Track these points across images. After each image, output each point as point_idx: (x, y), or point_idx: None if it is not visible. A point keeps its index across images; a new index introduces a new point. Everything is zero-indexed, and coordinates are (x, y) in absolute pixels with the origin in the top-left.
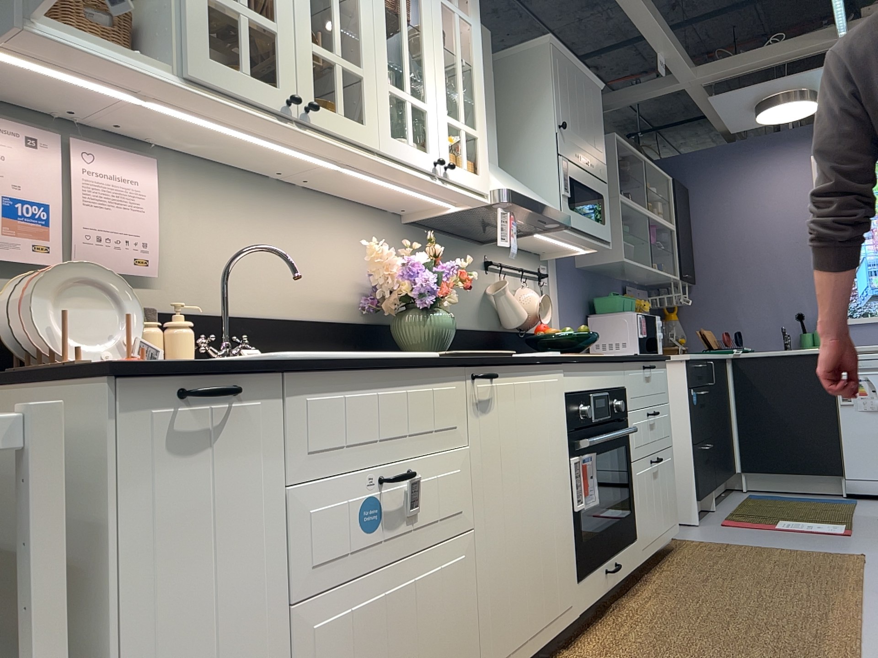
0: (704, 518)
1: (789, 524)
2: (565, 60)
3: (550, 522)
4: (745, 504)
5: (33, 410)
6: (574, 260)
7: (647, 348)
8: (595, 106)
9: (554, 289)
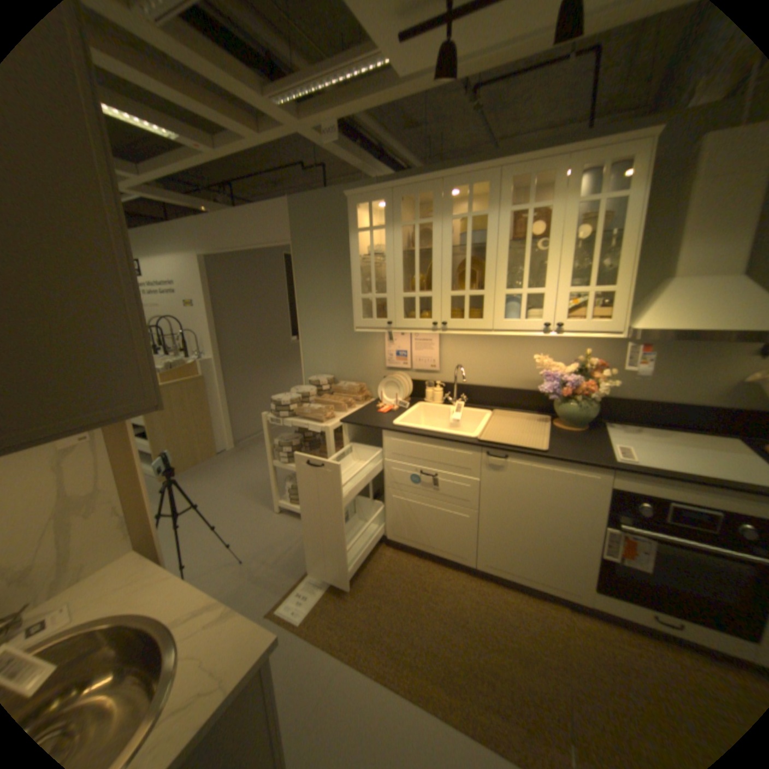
0: None
1: None
2: None
3: (562, 546)
4: None
5: (327, 428)
6: None
7: None
8: None
9: None
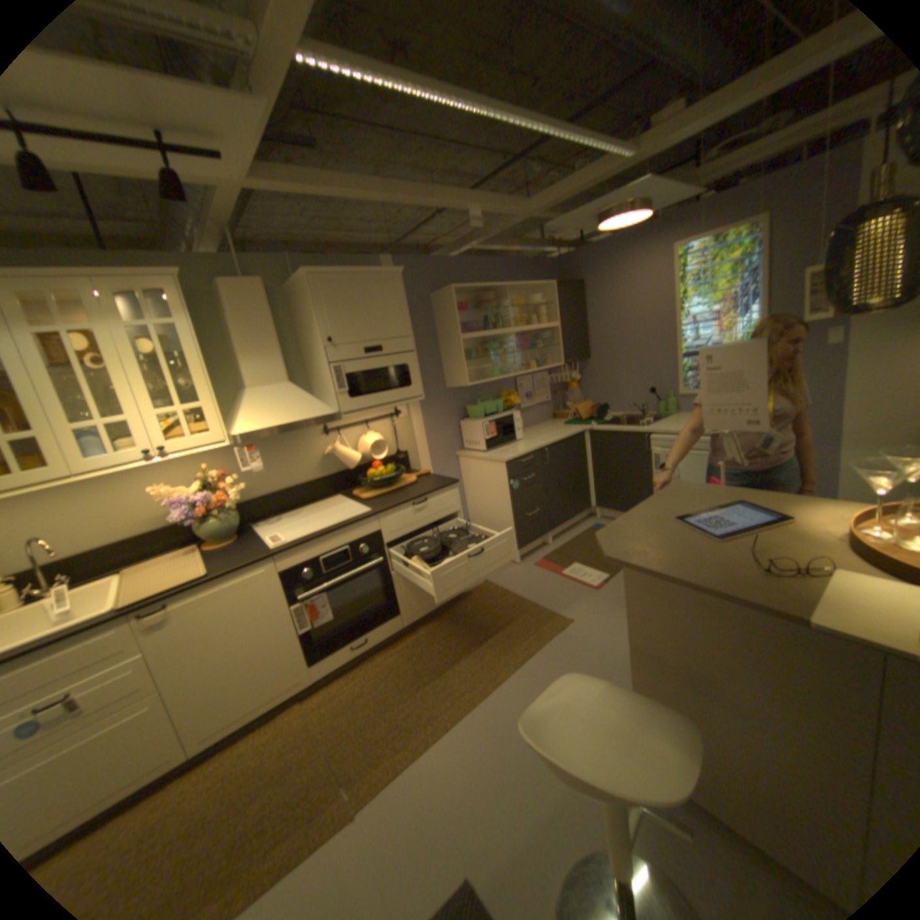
0: (532, 555)
1: (574, 571)
2: (331, 277)
3: (263, 651)
4: (577, 539)
5: None
6: (442, 383)
7: (496, 443)
8: (389, 292)
9: (415, 415)
